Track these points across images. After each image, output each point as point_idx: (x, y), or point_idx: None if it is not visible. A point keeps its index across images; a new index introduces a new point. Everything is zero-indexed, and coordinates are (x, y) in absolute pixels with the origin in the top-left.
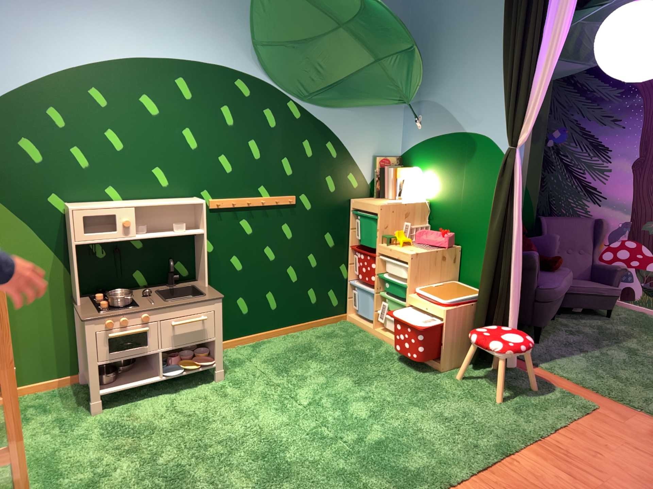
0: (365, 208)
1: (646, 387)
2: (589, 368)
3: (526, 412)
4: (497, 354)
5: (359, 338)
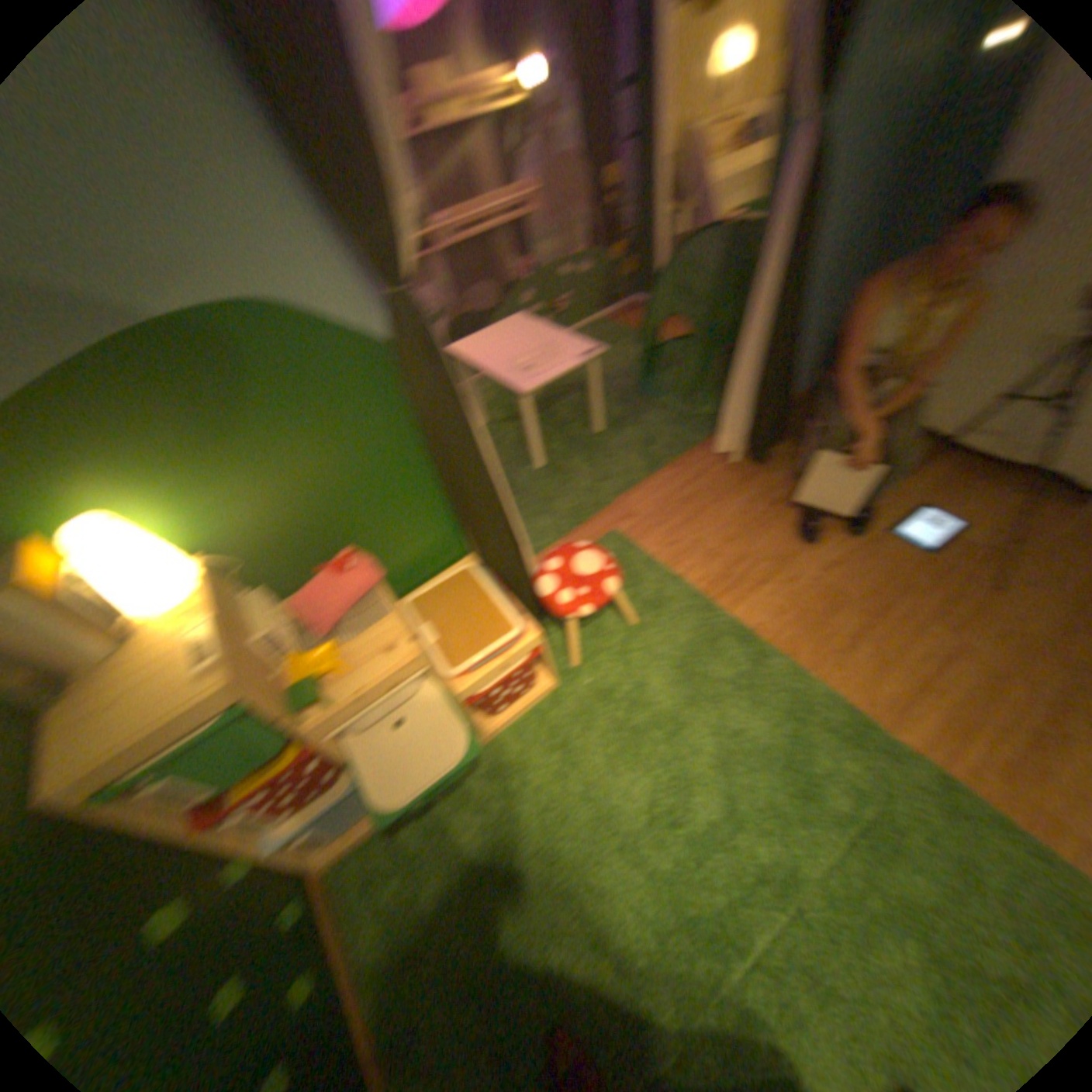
0: (164, 737)
1: (565, 482)
2: (528, 515)
3: (648, 597)
4: (620, 589)
5: (421, 836)
